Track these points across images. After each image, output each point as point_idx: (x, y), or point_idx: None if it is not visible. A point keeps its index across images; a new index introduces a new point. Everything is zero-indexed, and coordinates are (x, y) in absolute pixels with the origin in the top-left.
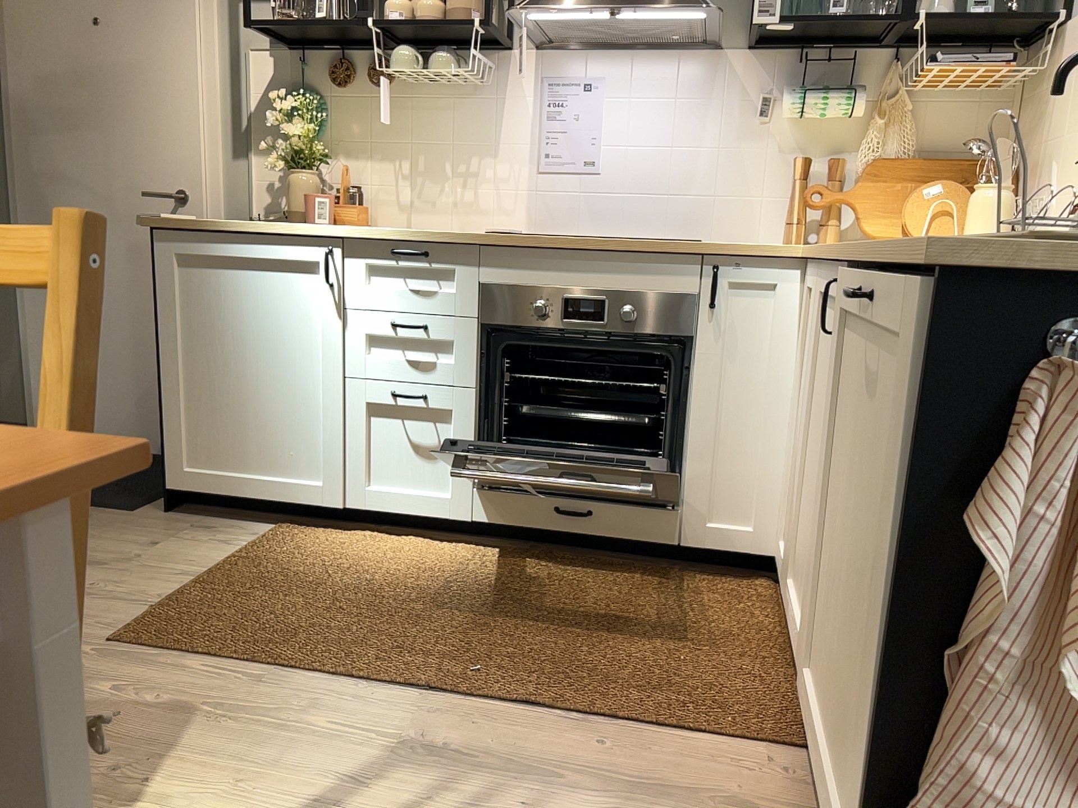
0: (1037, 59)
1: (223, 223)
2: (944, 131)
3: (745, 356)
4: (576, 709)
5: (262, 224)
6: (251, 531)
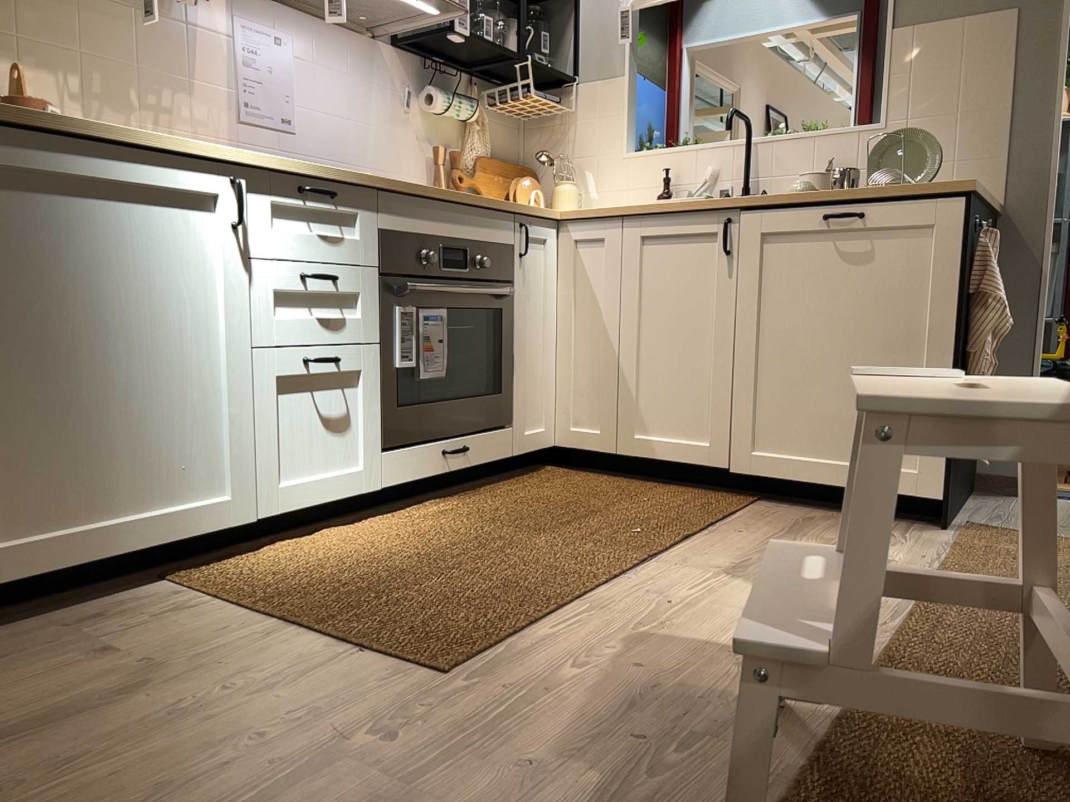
0: (561, 103)
1: (79, 123)
2: (495, 141)
3: (533, 292)
4: (696, 527)
5: (143, 134)
6: (171, 591)
